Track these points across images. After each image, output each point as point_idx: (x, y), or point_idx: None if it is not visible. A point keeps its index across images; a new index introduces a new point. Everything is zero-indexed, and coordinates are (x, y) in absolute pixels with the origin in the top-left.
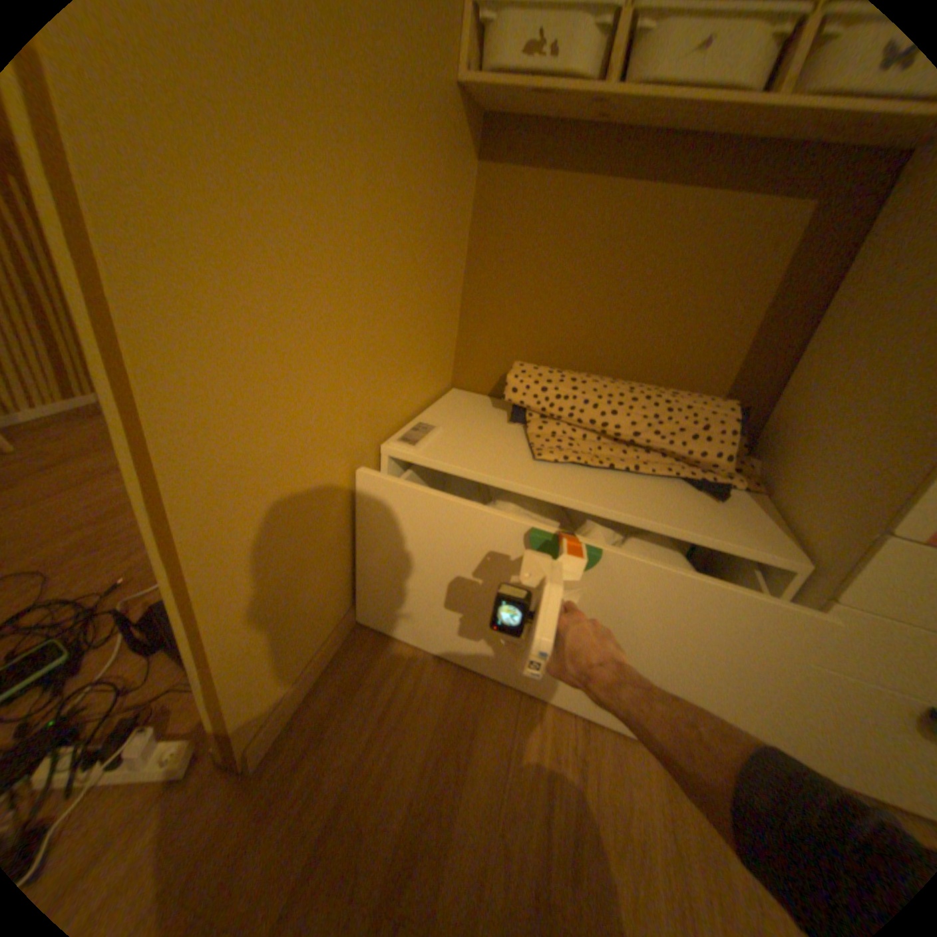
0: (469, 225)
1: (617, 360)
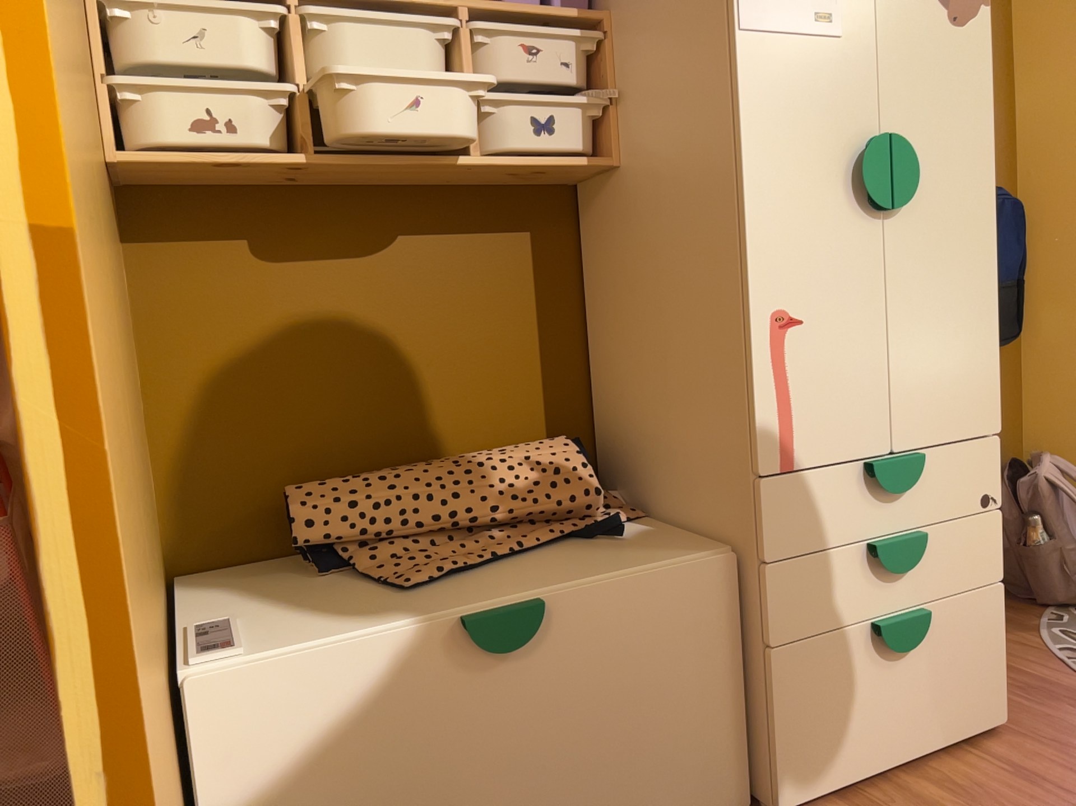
0: (134, 326)
1: (414, 438)
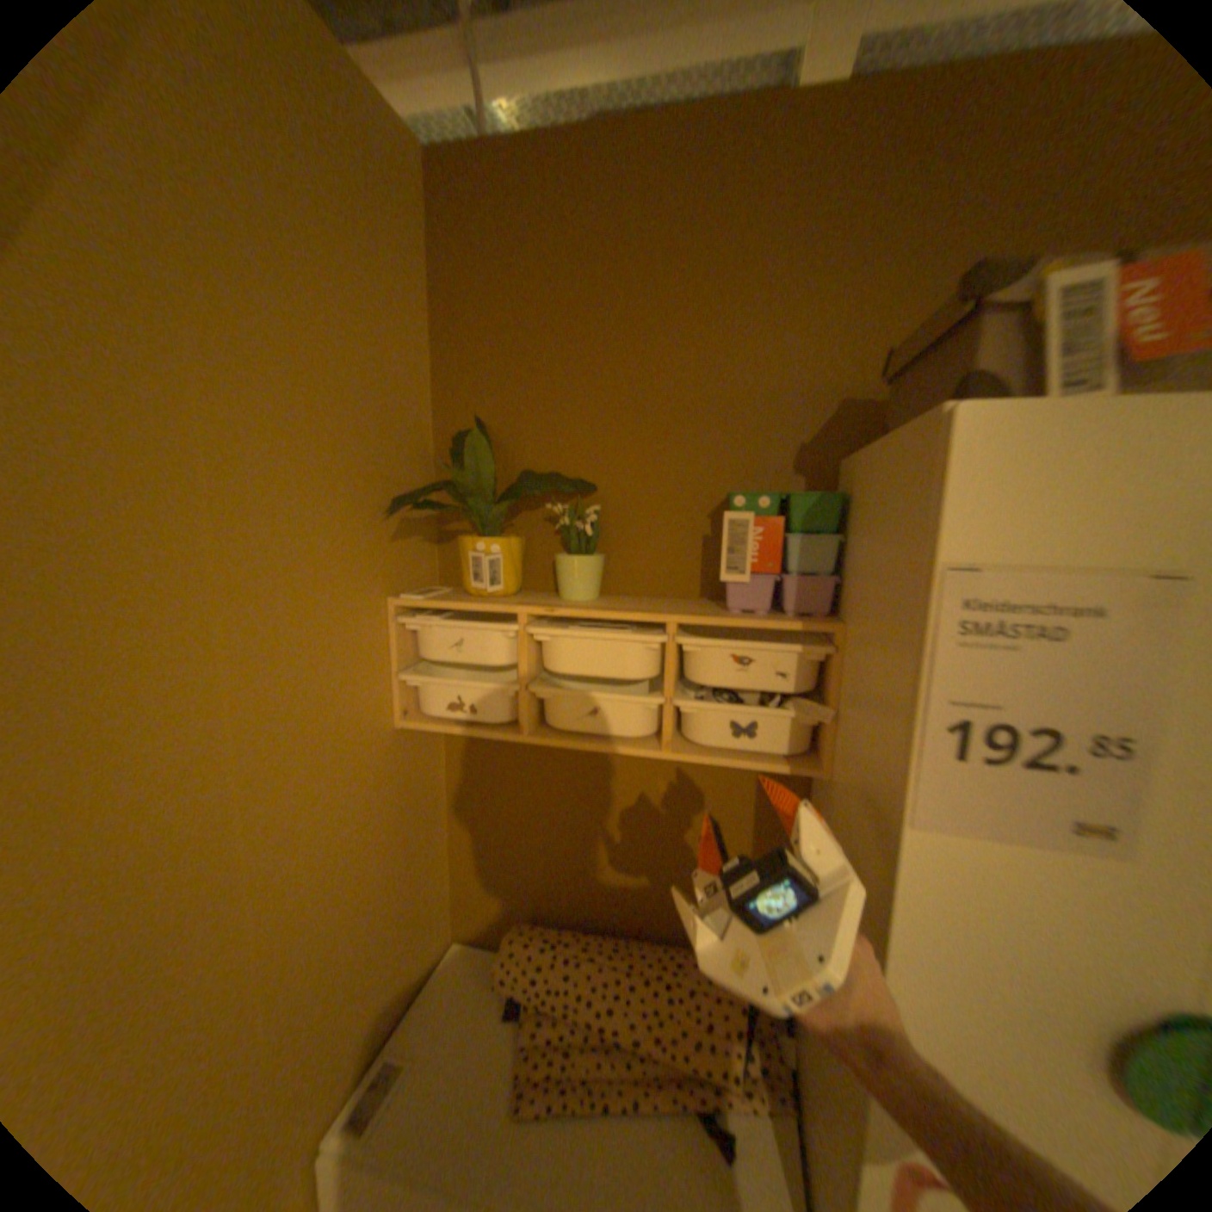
0: (446, 785)
1: (623, 910)
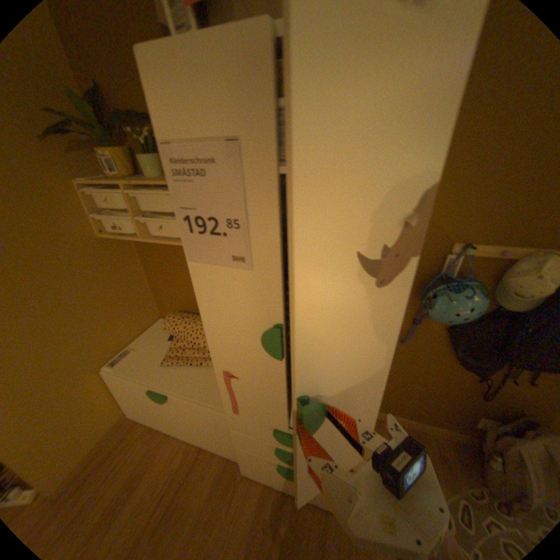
0: (140, 262)
1: None
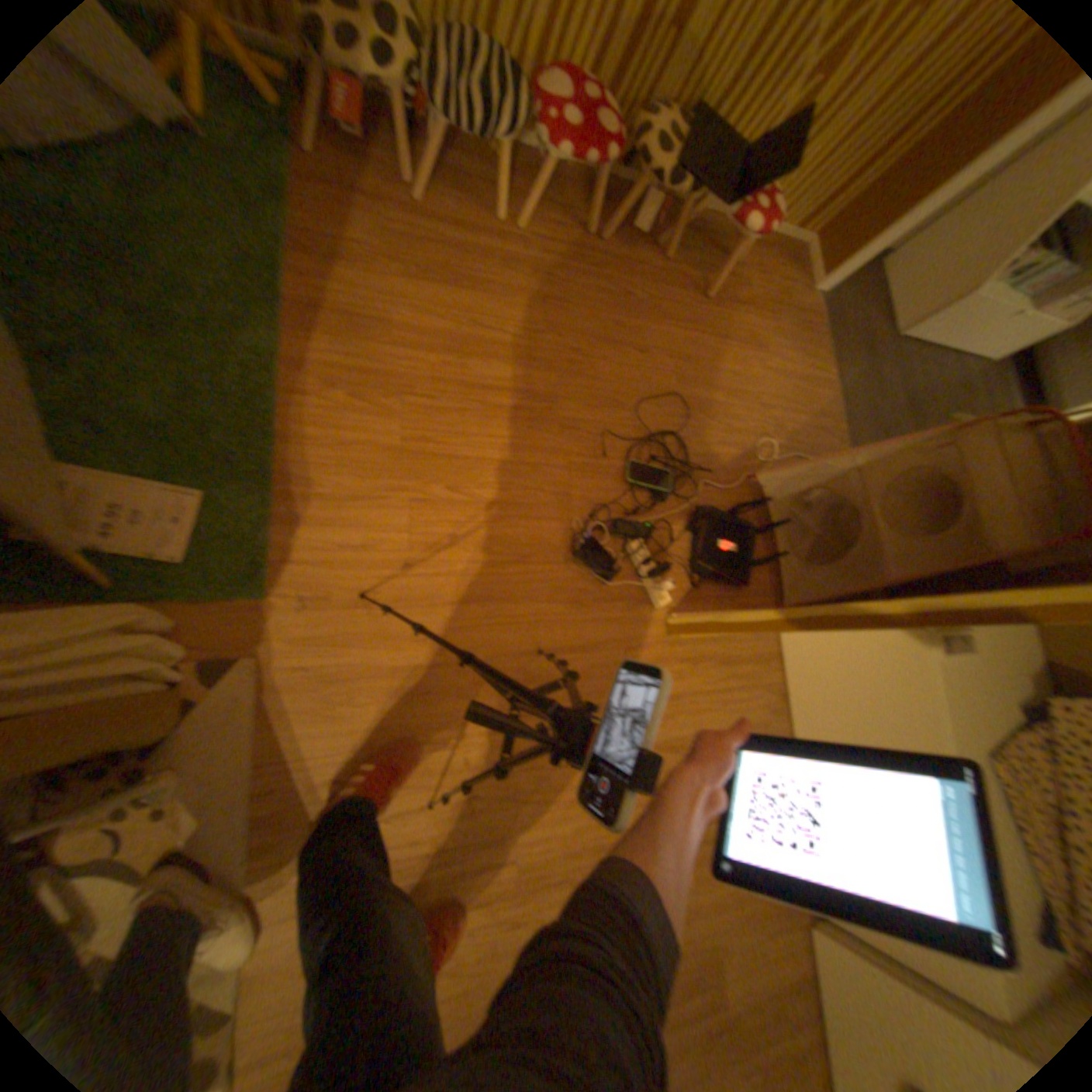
0: None
1: None
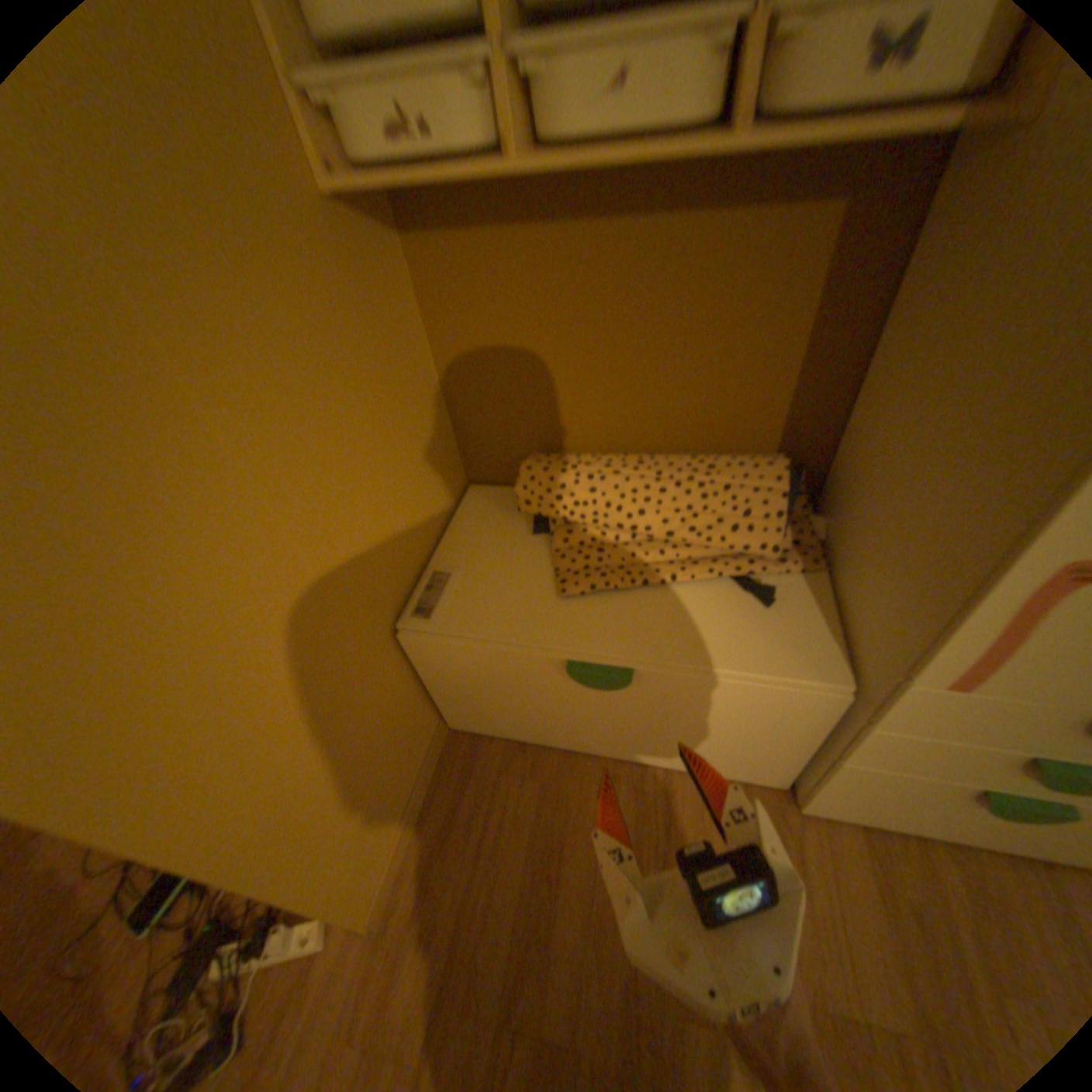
0: (418, 311)
1: (642, 427)
